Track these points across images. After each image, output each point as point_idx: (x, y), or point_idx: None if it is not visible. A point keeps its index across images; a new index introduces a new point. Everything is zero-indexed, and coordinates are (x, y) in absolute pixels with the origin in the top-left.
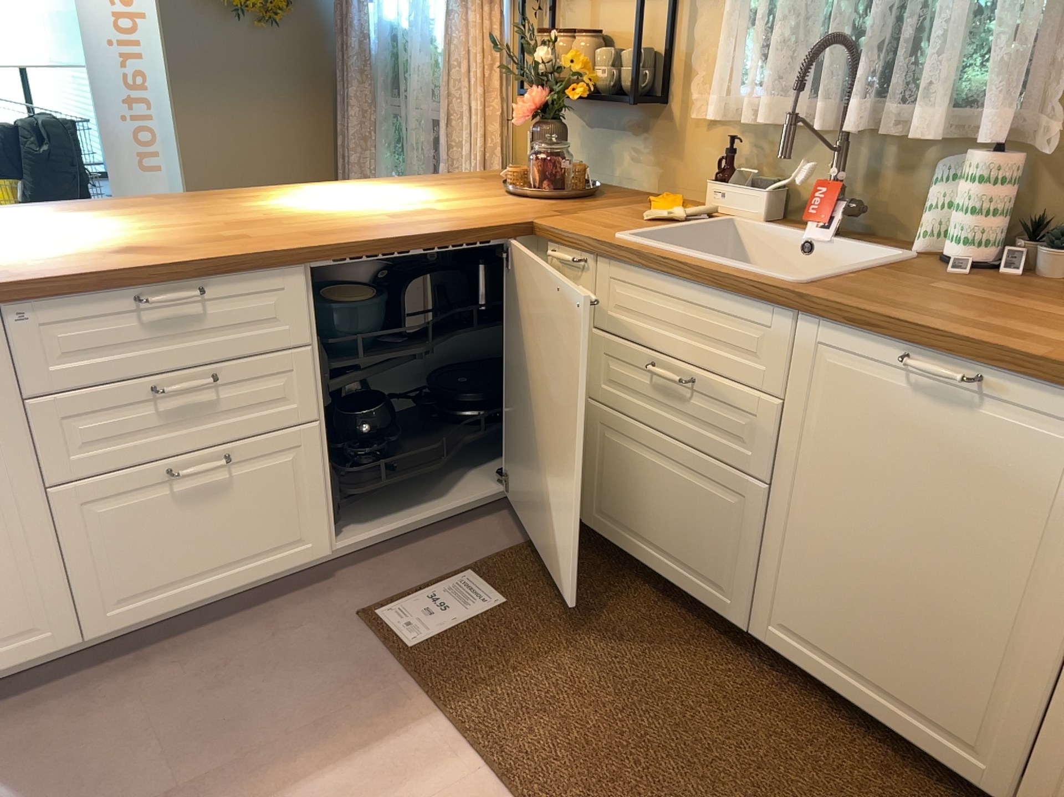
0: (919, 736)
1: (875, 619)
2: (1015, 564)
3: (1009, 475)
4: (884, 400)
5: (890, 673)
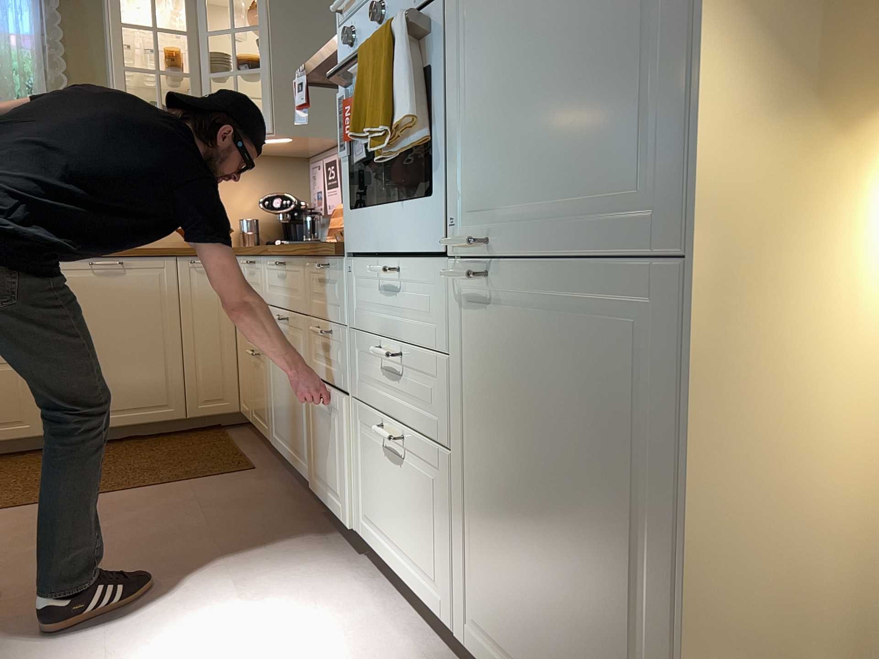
0: (146, 417)
1: (111, 380)
2: (155, 323)
3: (142, 292)
4: (85, 284)
5: (125, 399)
